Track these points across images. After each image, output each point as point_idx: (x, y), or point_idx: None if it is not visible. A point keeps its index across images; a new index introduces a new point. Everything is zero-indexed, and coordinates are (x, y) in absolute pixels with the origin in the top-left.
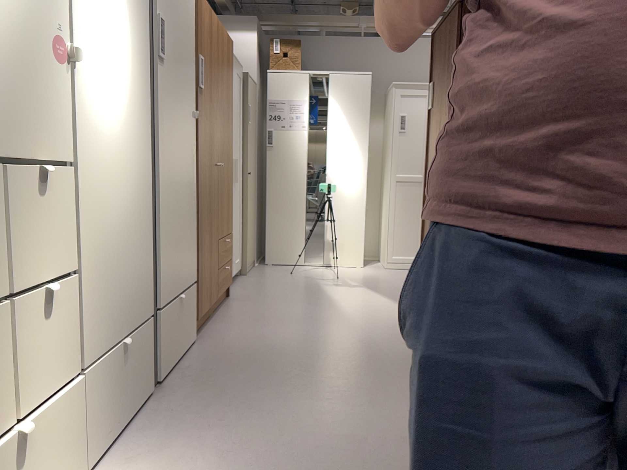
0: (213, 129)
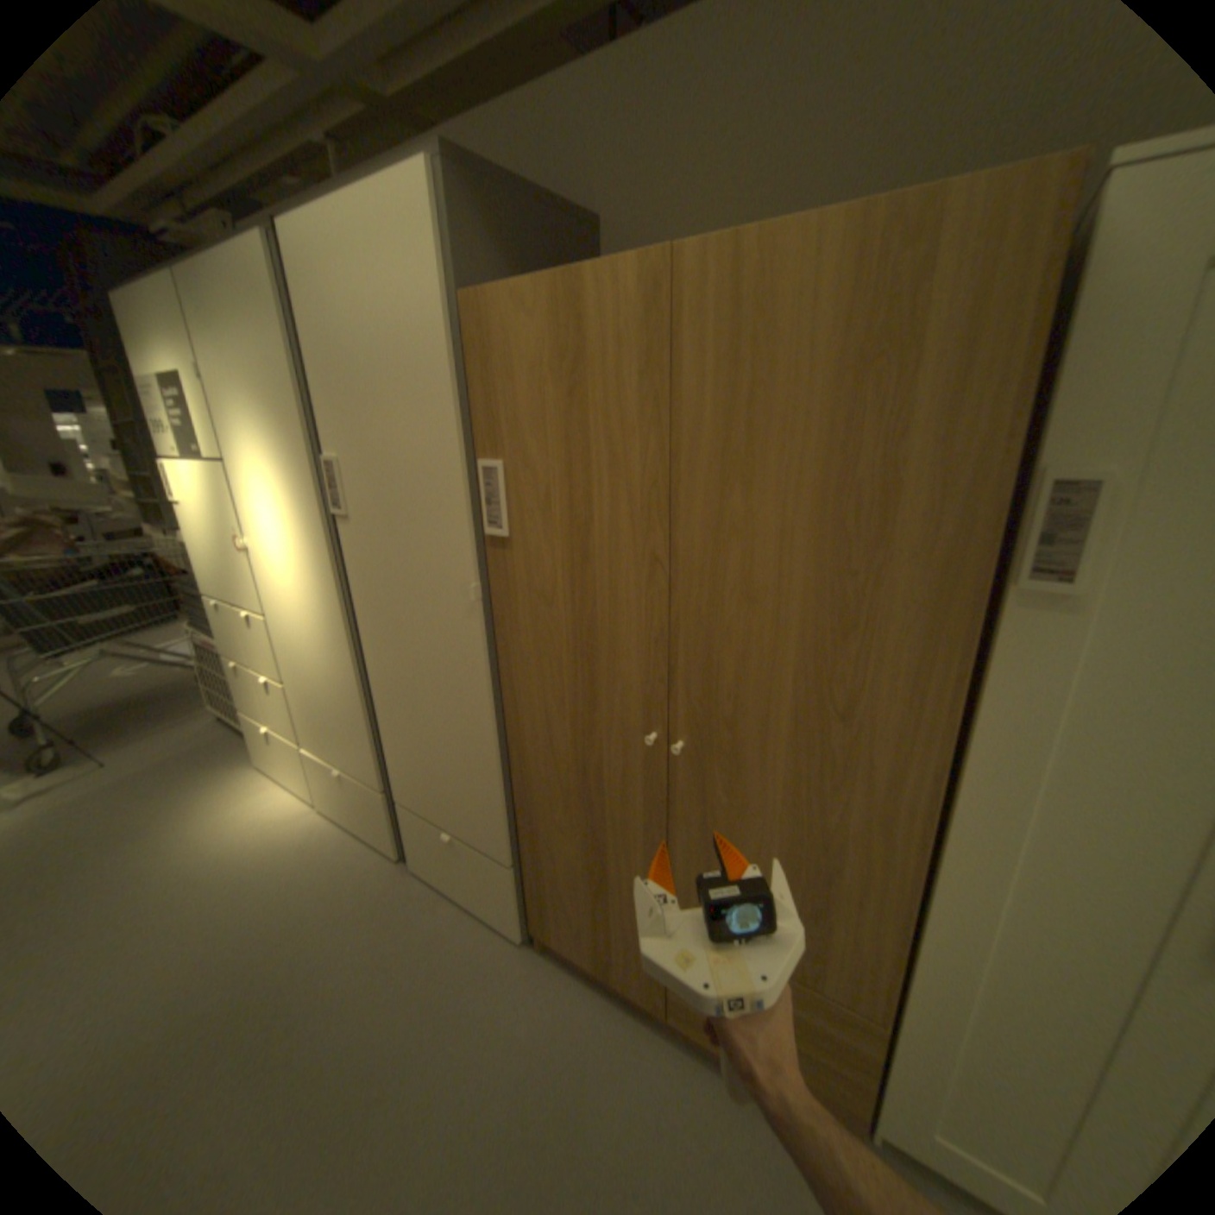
0: (605, 634)
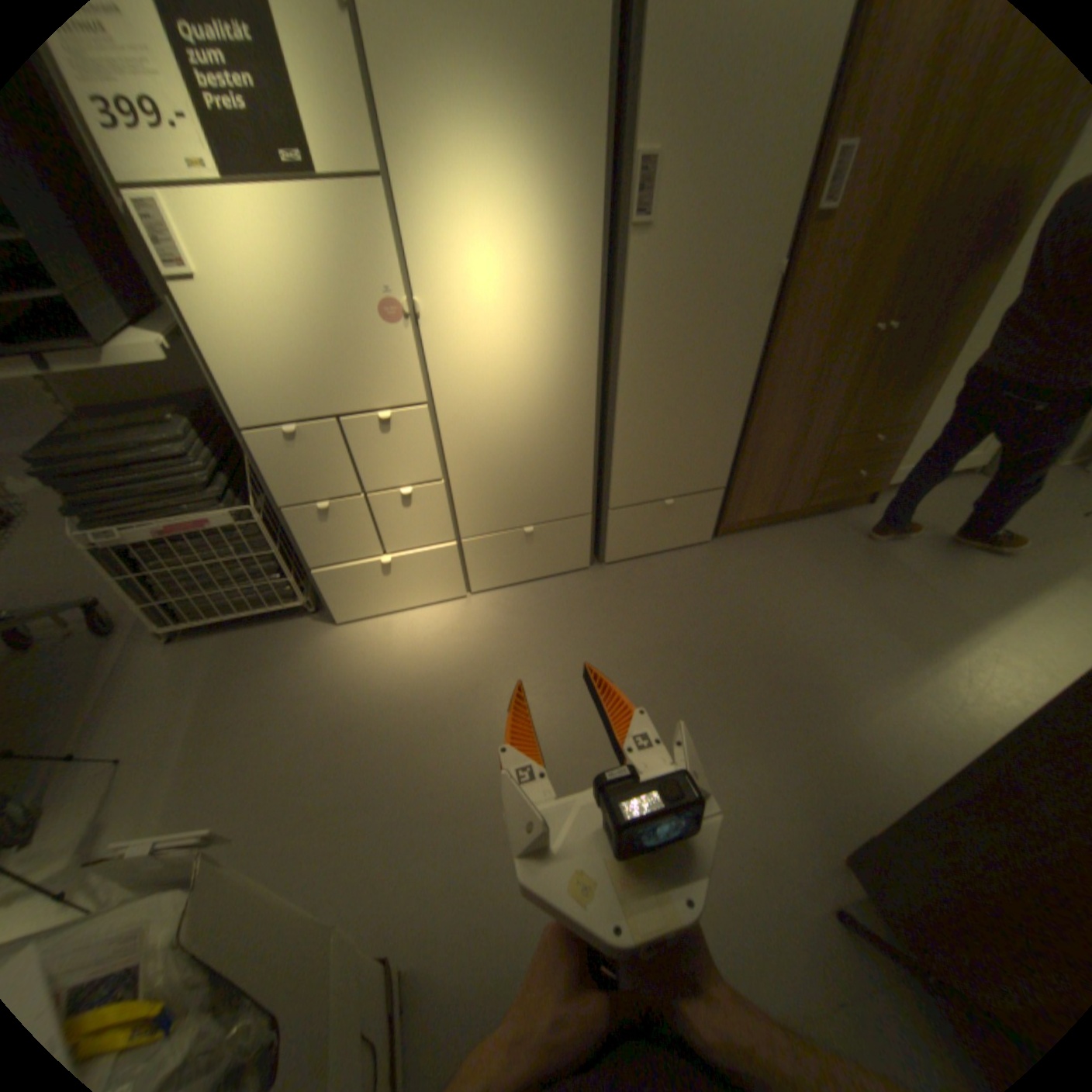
0: (875, 268)
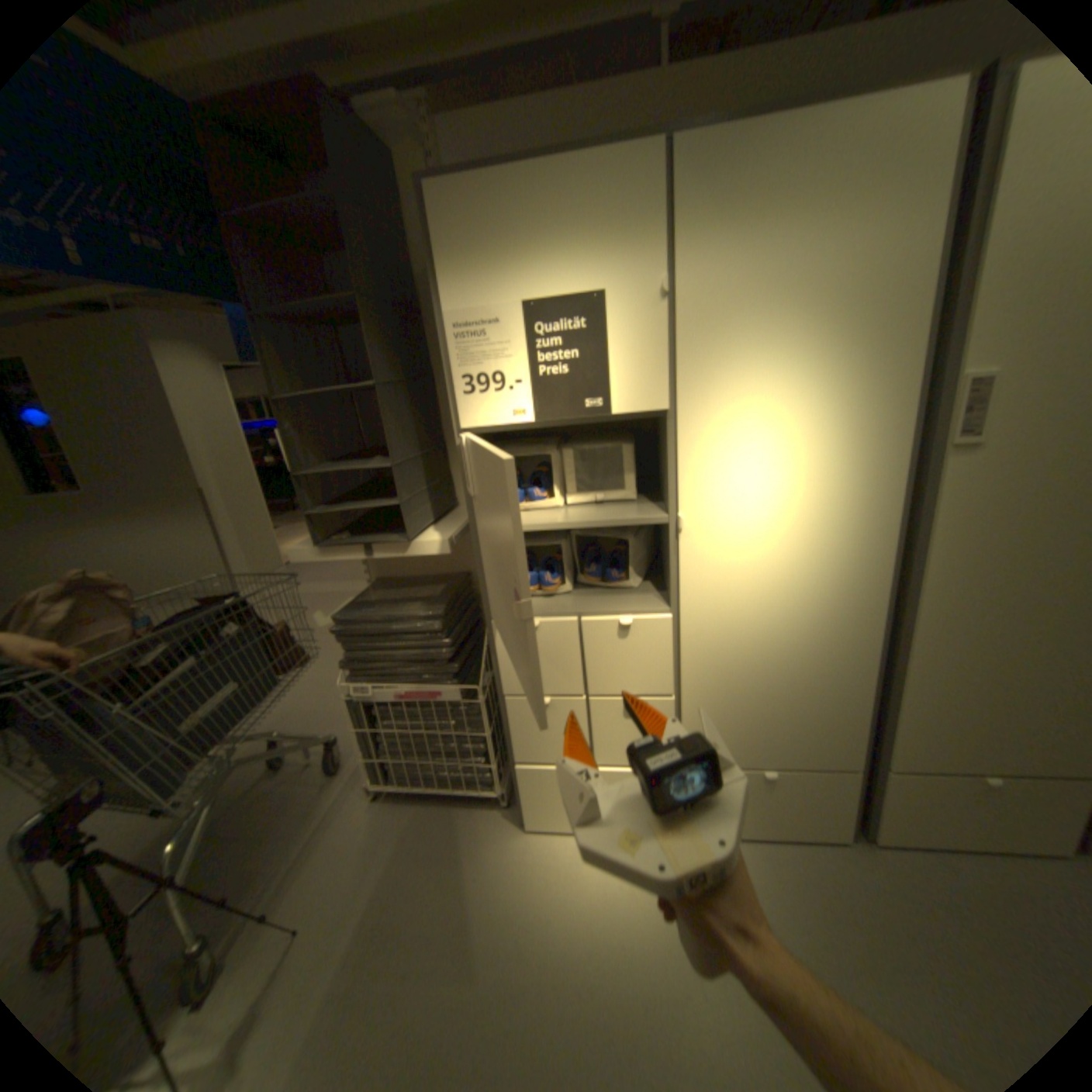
0: None
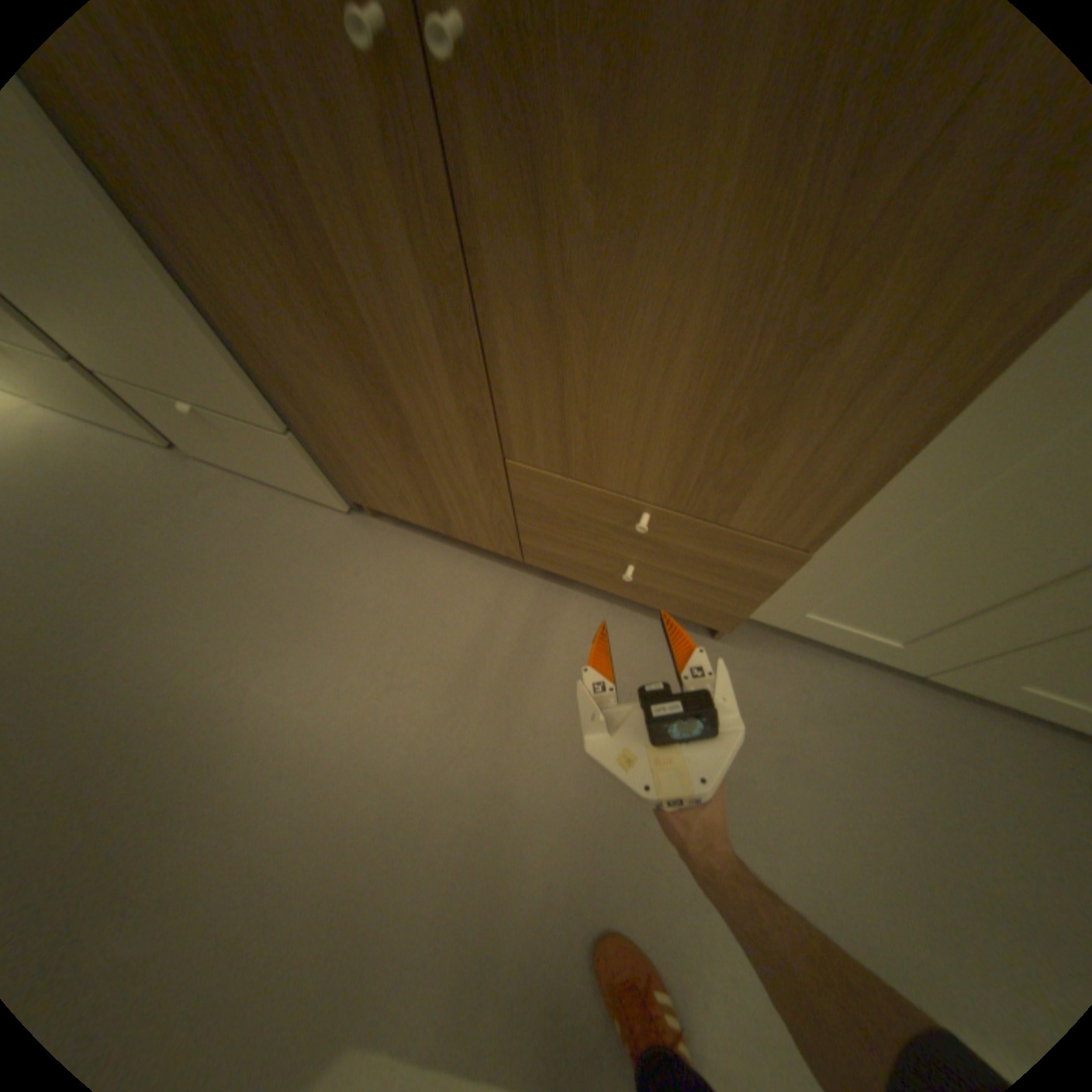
0: None
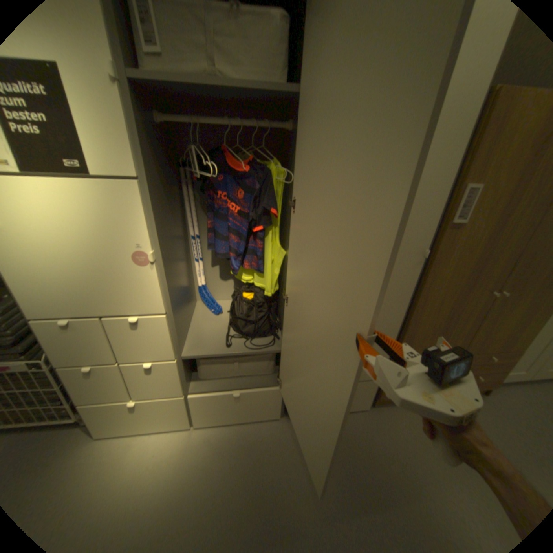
0: (493, 259)
